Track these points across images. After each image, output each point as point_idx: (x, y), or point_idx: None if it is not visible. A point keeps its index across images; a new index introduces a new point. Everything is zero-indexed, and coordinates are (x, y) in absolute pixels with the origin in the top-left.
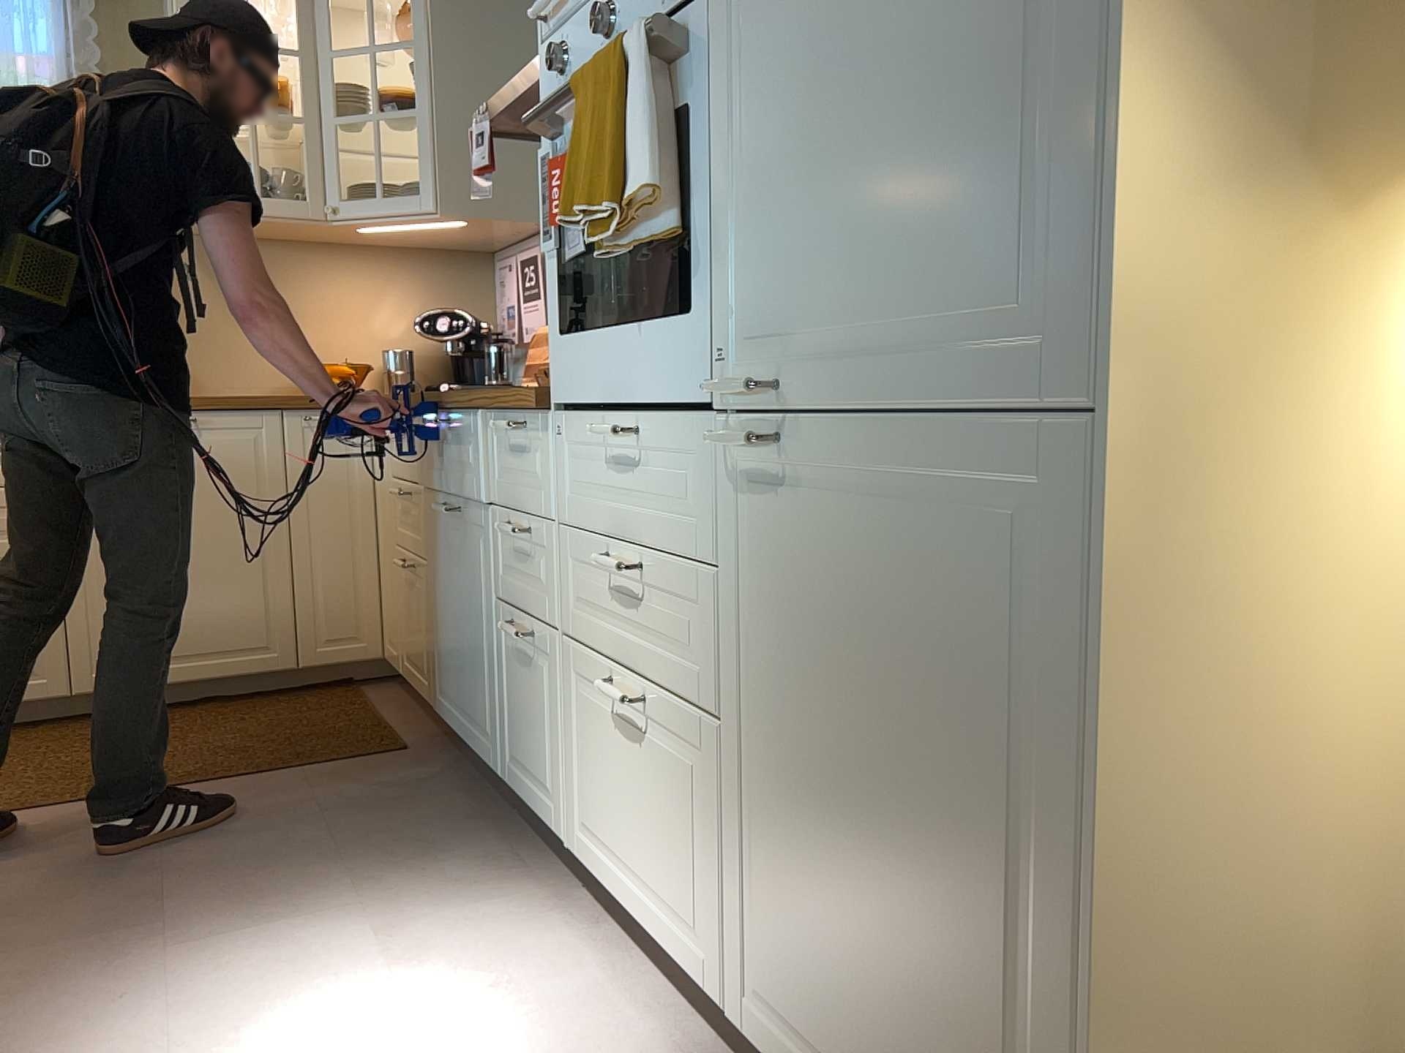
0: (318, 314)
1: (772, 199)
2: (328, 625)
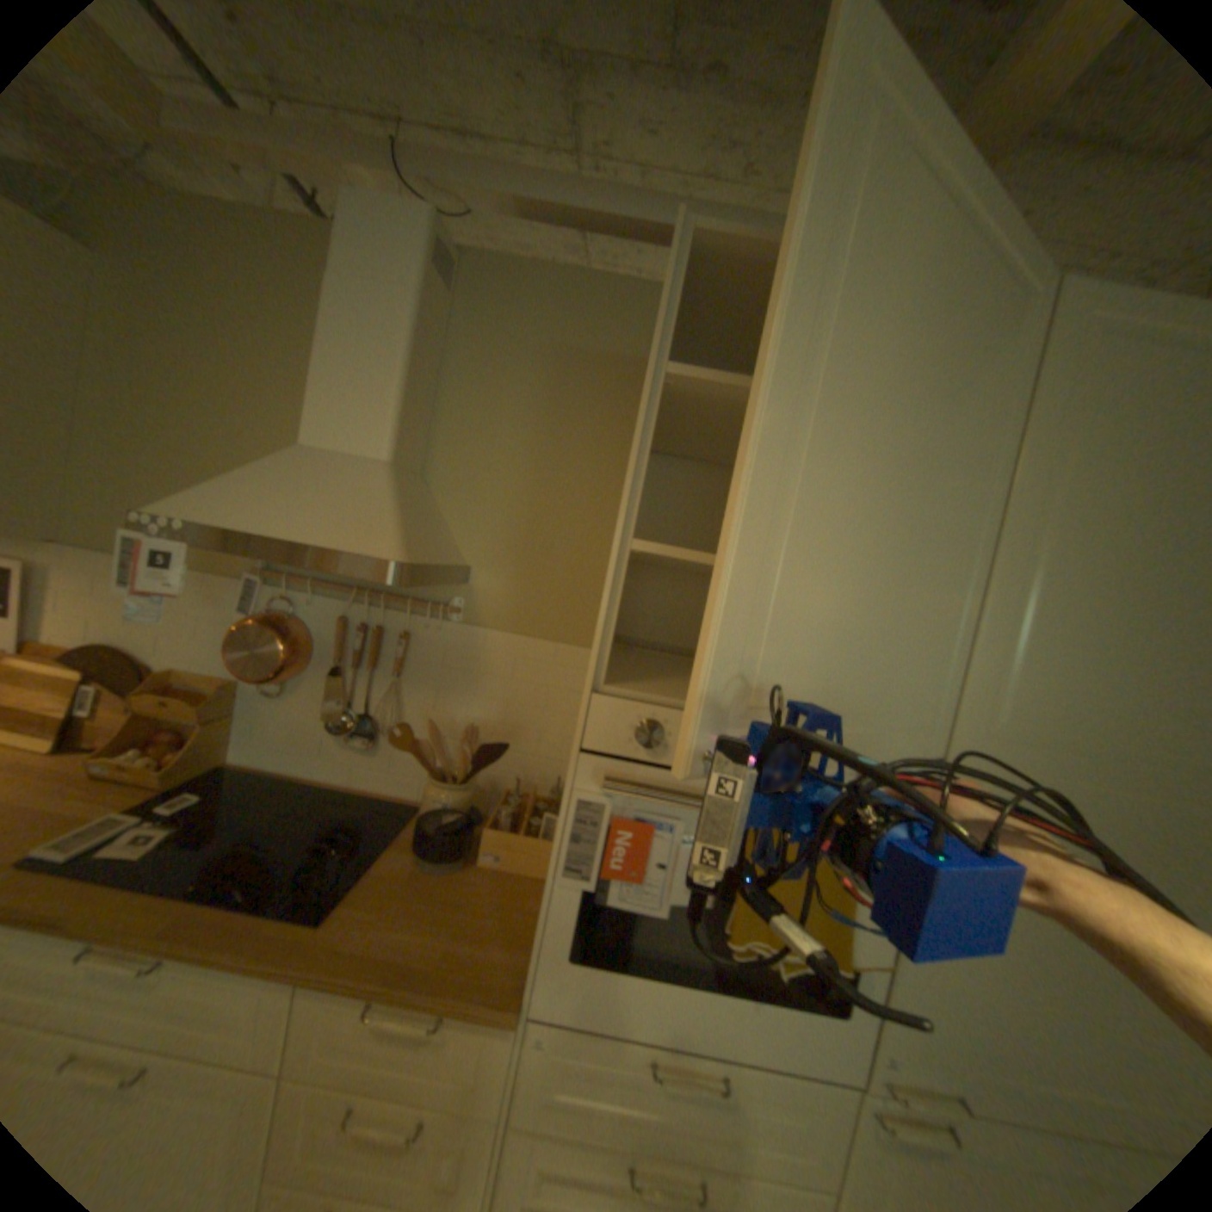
0: None
1: (967, 984)
2: None
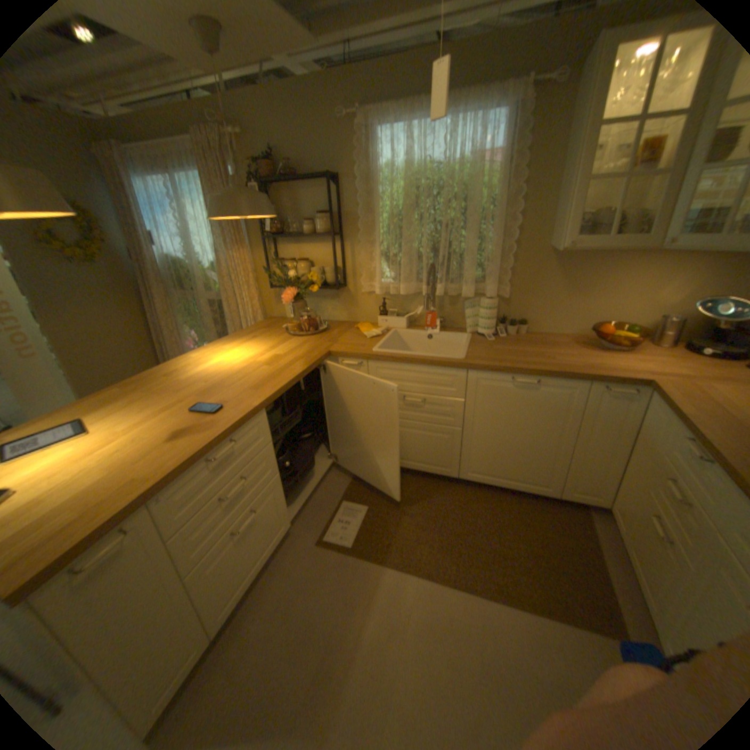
0: (623, 290)
1: None
2: (585, 488)
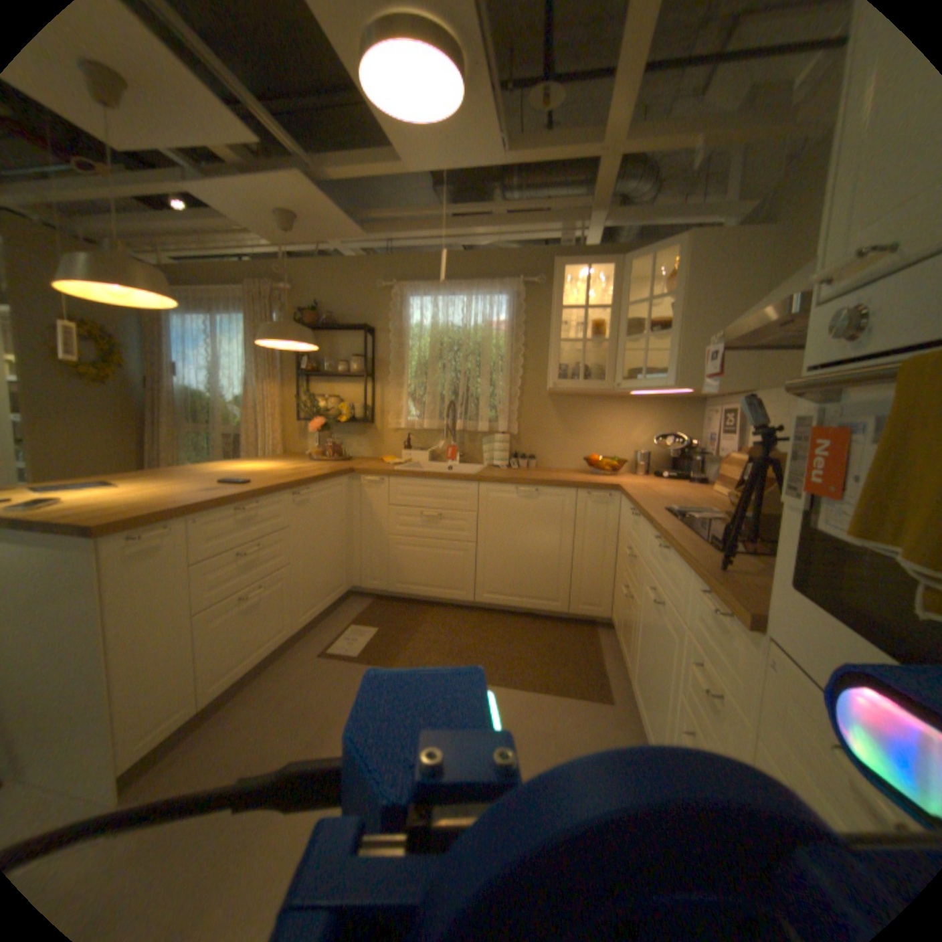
0: (604, 431)
1: None
2: (585, 596)
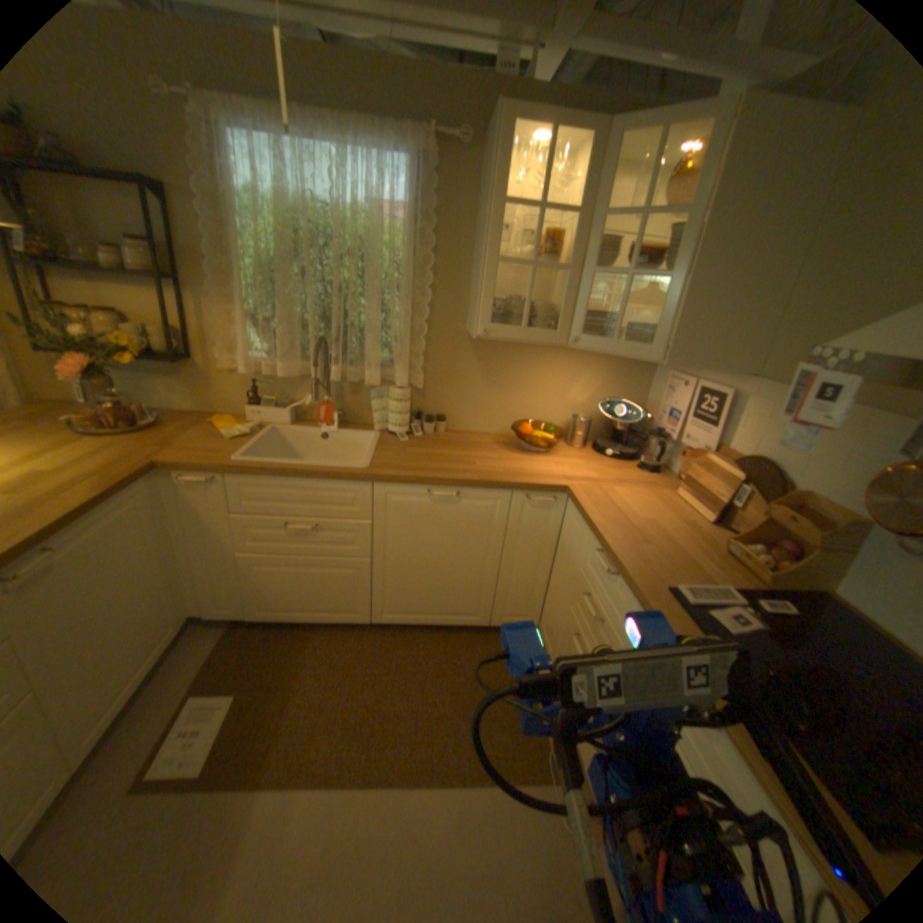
0: (537, 387)
1: None
2: (511, 609)
